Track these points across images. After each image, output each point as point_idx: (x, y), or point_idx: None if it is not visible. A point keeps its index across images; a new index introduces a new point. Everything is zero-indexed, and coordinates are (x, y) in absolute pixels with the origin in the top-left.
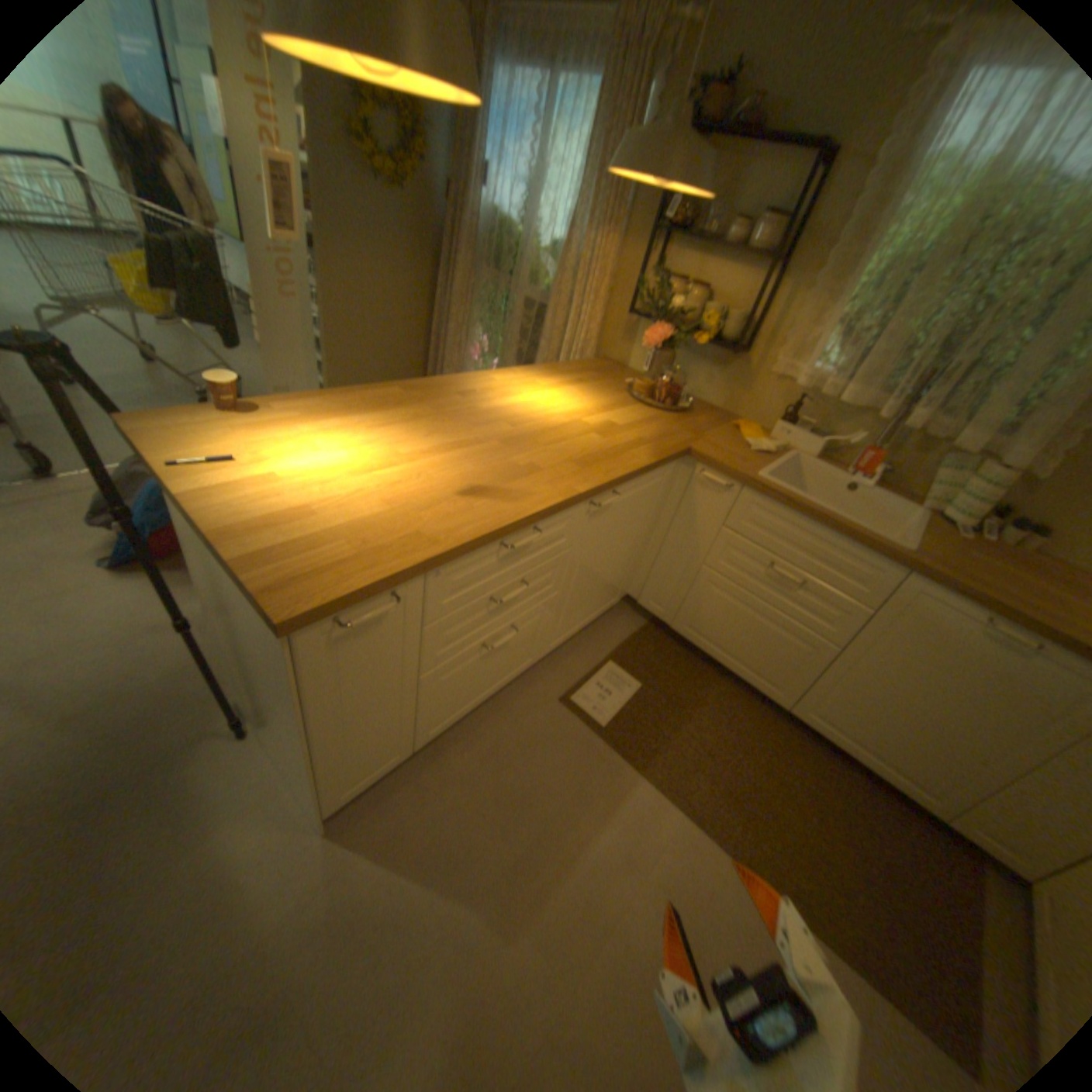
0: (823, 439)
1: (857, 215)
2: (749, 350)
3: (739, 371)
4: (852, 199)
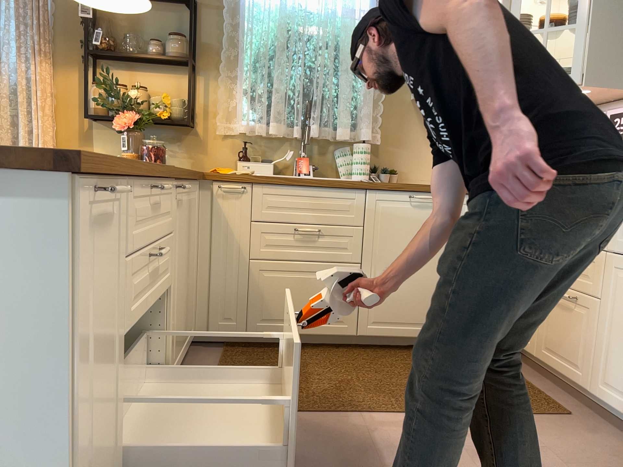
0: (271, 162)
1: (226, 35)
2: (195, 125)
3: (194, 141)
4: (219, 28)
